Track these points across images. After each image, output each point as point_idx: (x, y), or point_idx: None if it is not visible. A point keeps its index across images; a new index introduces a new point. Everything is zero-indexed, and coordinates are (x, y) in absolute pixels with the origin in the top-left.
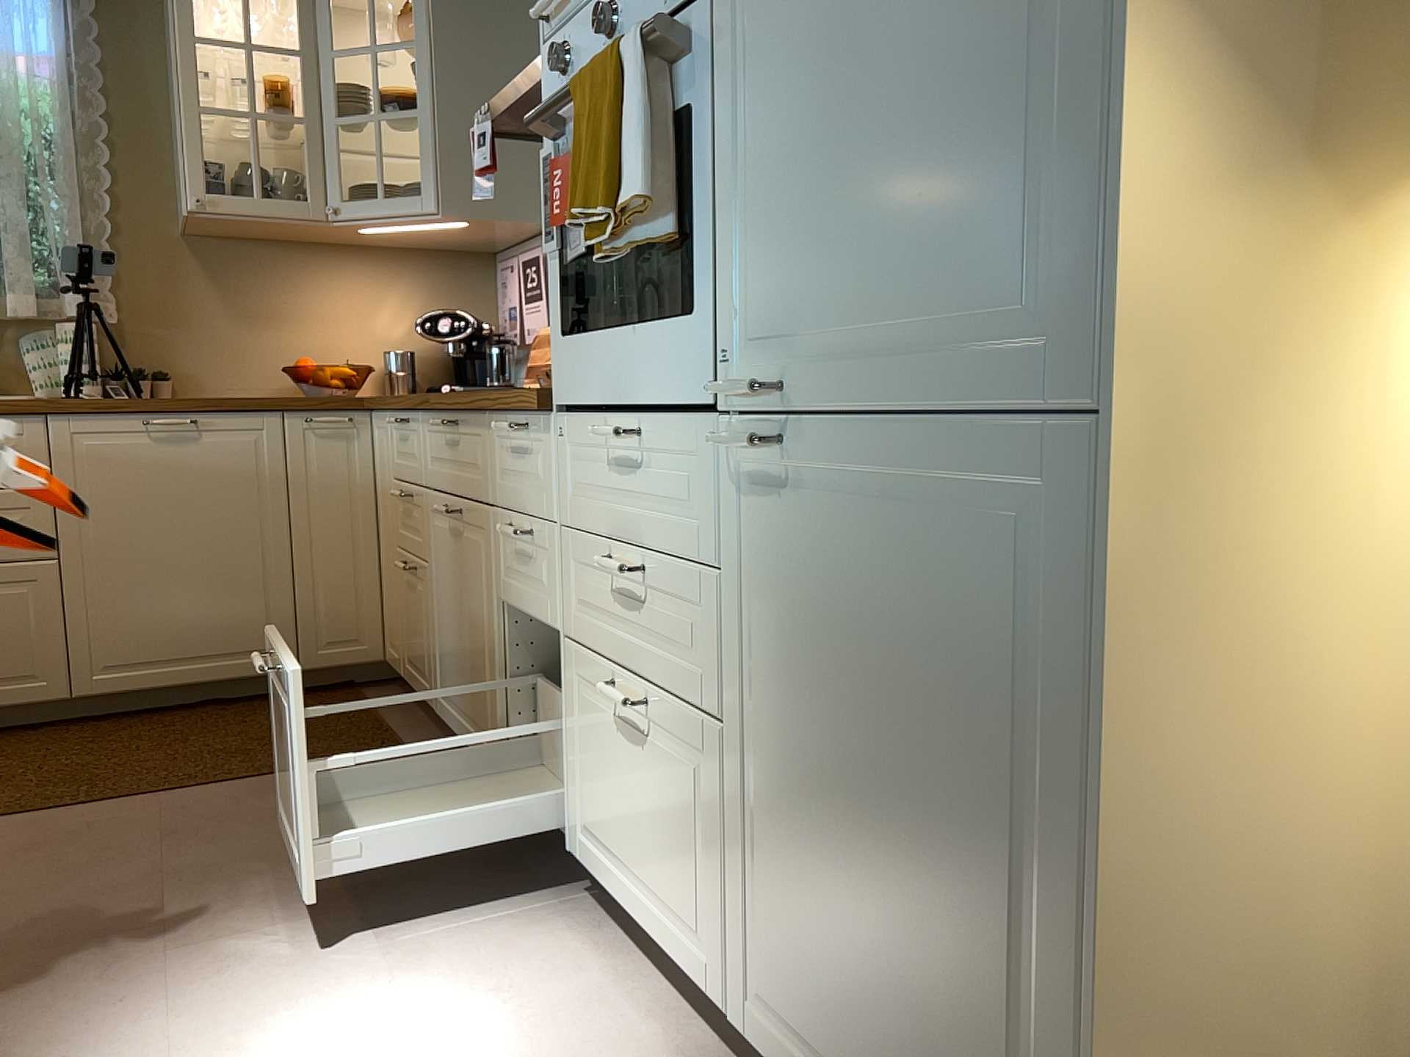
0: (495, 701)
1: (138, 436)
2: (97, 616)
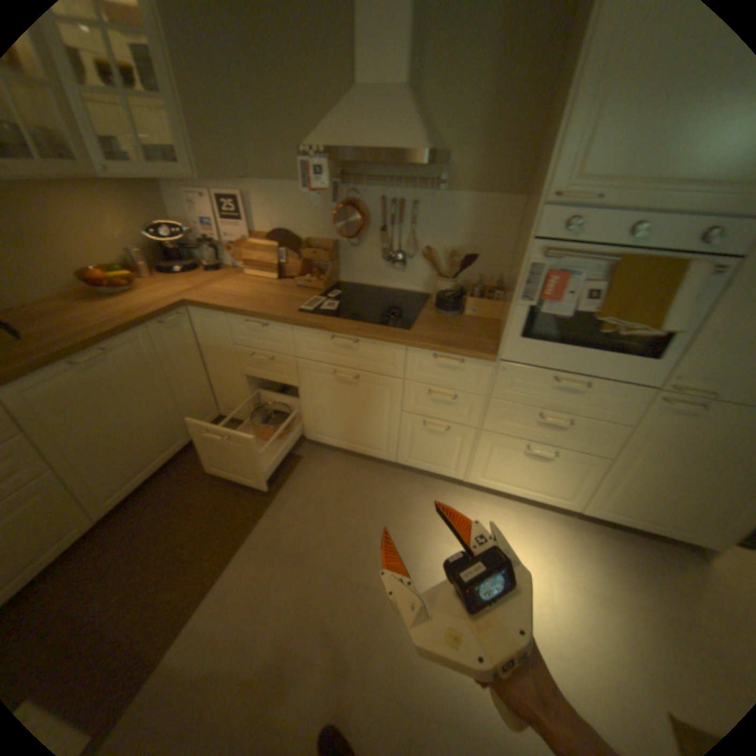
0: (391, 440)
1: (65, 374)
2: (88, 481)
